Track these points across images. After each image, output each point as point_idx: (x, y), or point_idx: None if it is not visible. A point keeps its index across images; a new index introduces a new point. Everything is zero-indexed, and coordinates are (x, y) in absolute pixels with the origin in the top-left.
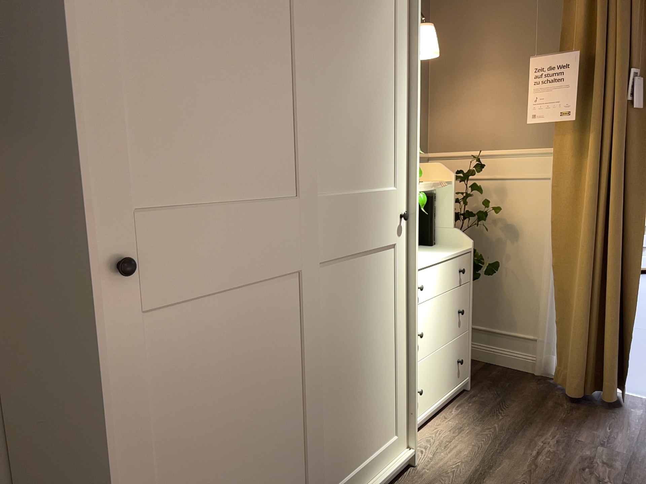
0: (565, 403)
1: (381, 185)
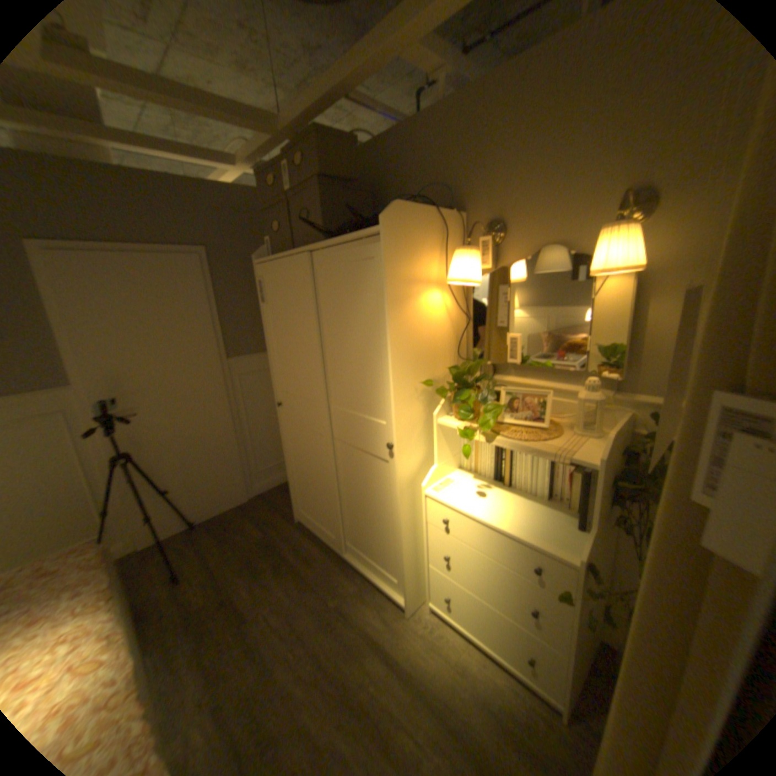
0: None
1: (372, 417)
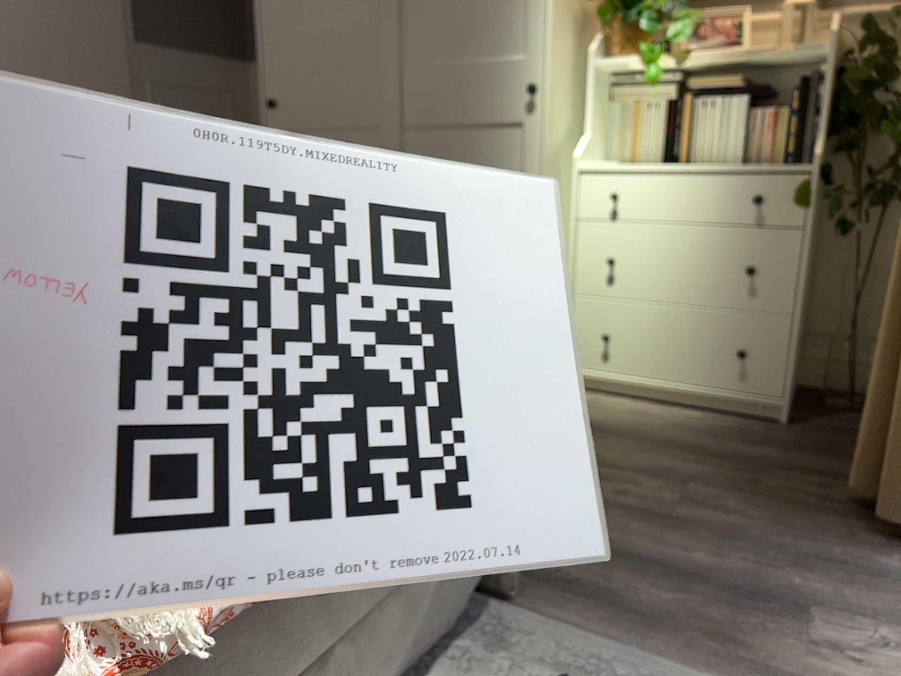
0: (841, 498)
1: (497, 55)
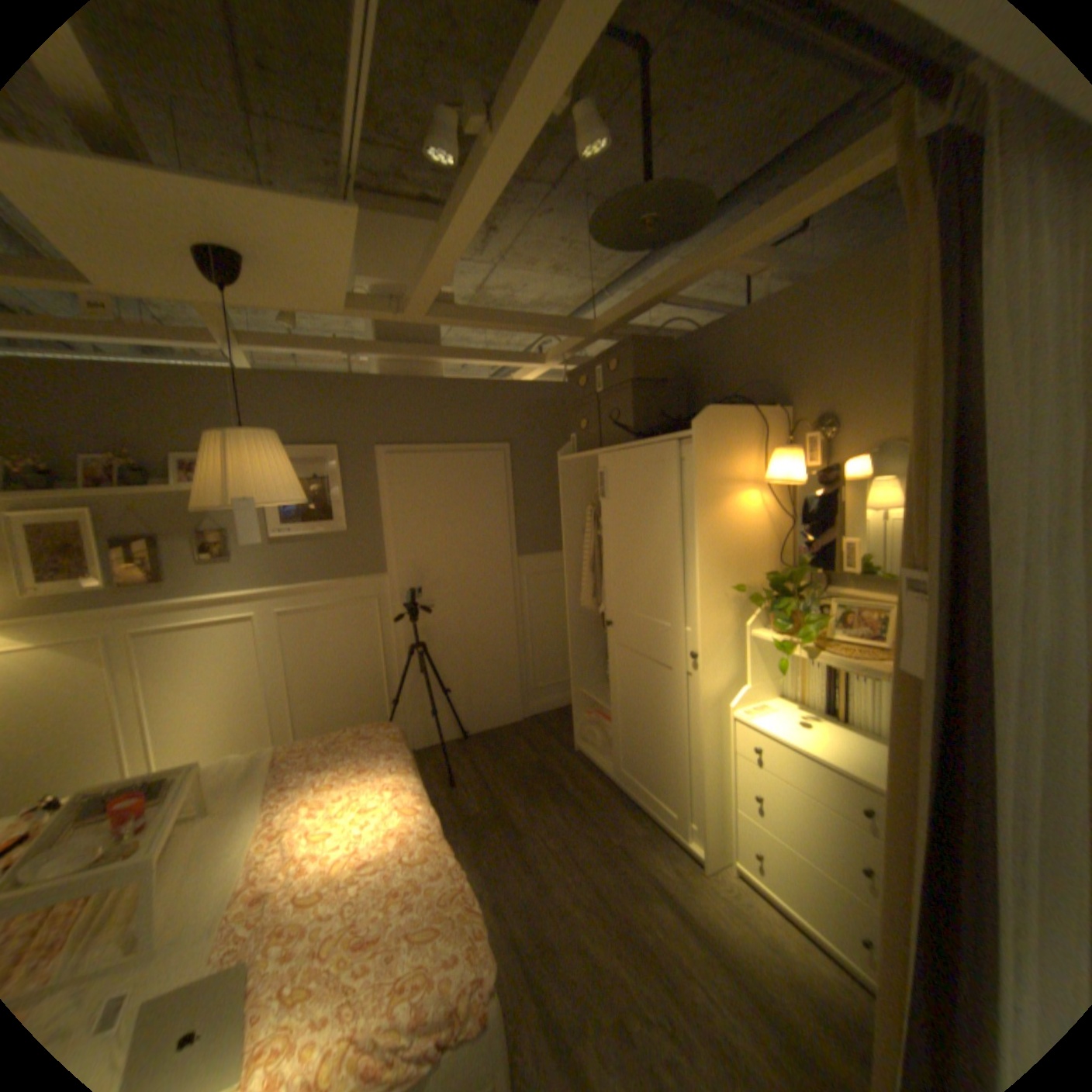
0: None
1: (676, 624)
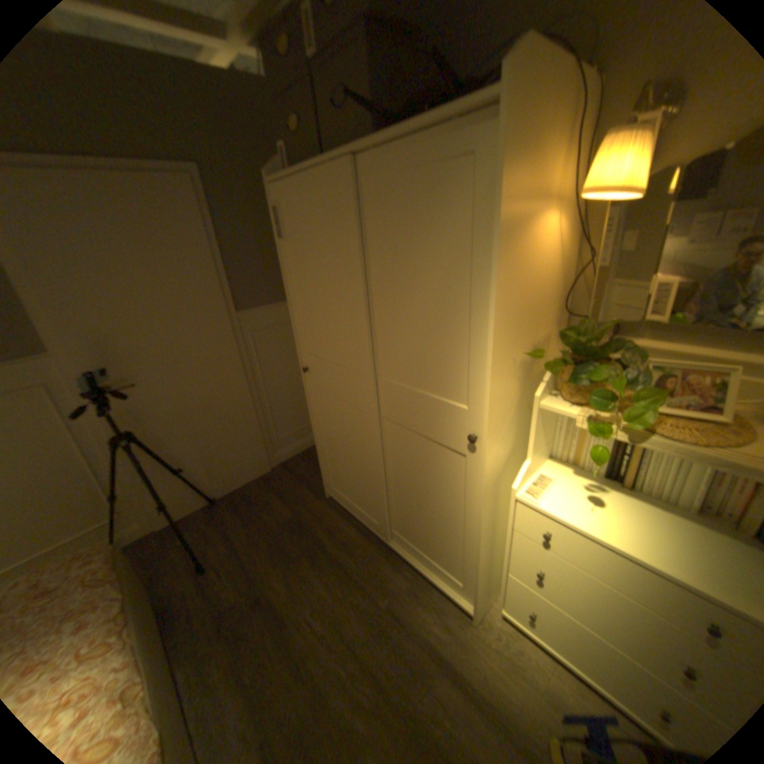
0: None
1: (444, 397)
